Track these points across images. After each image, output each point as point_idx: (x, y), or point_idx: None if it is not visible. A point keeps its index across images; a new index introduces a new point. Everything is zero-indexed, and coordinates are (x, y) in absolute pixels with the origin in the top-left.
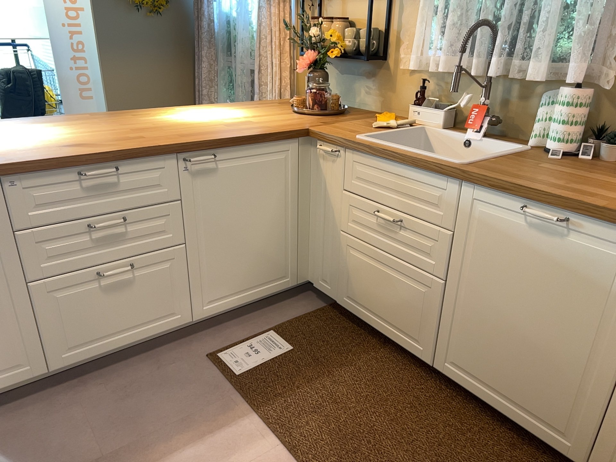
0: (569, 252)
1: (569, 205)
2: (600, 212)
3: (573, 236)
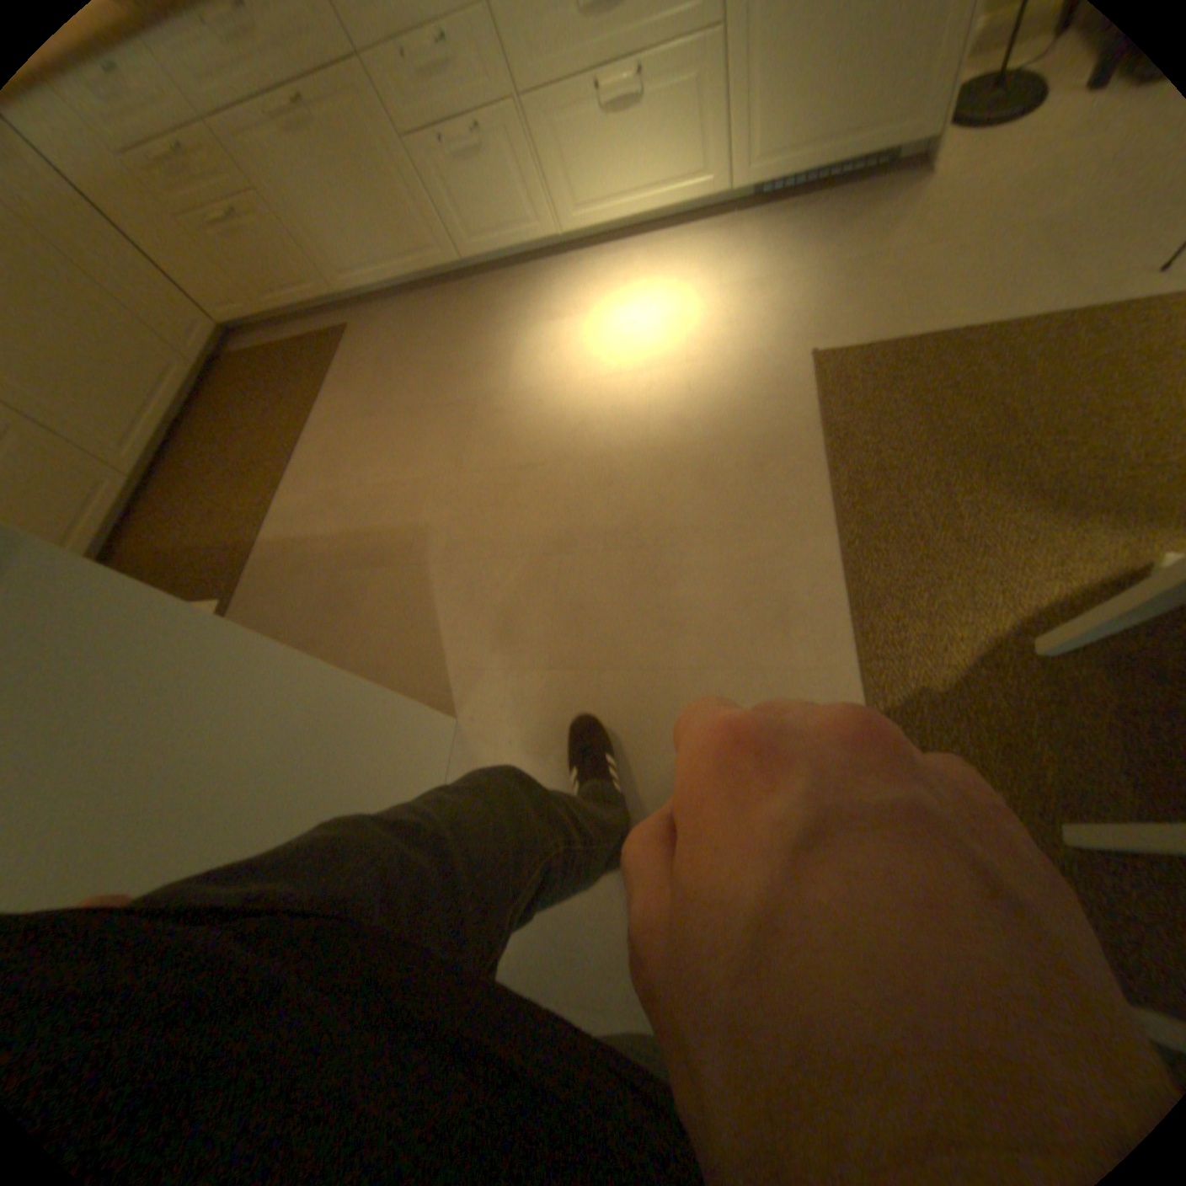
0: None
1: None
2: None
3: None
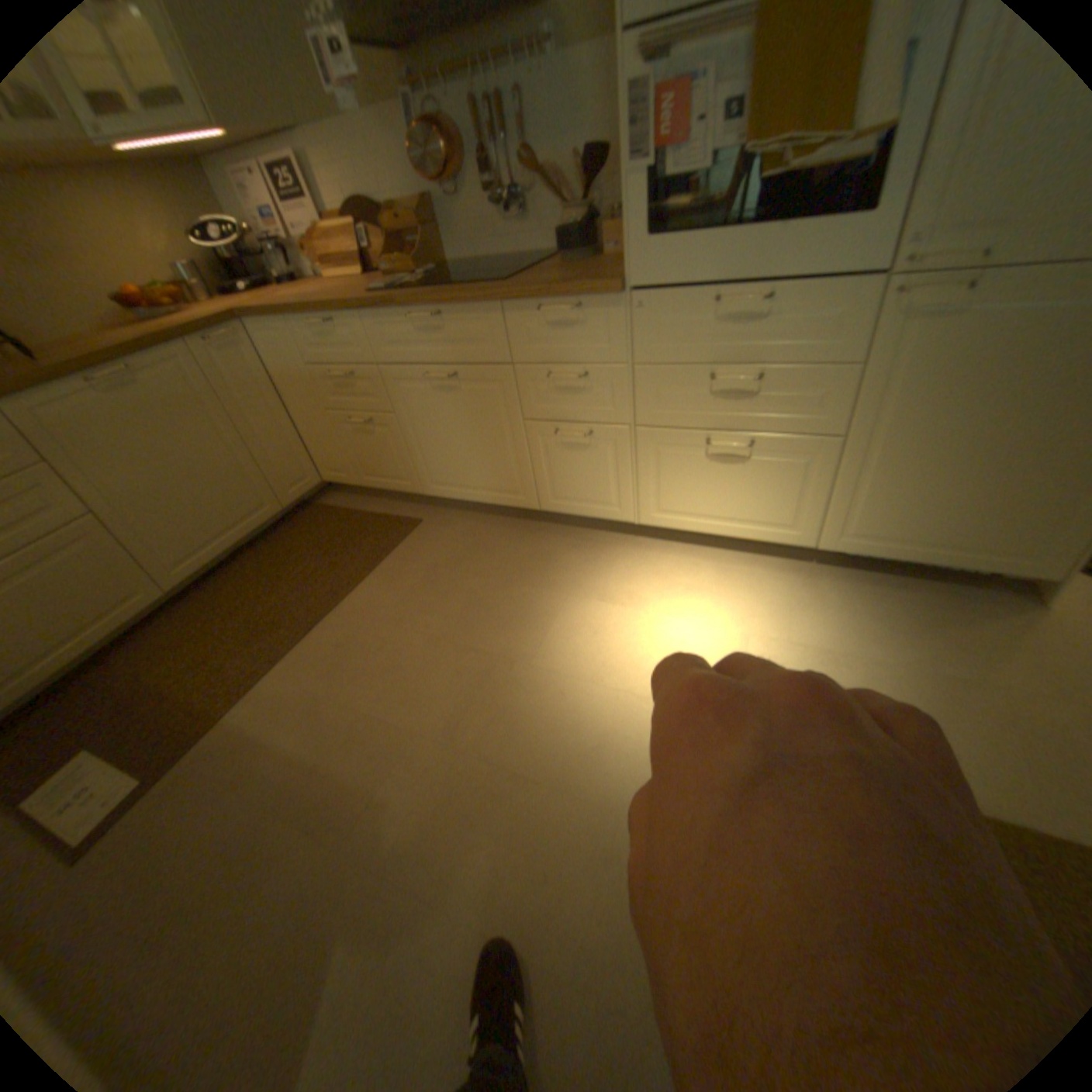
0: (148, 389)
1: (116, 351)
2: (139, 343)
3: (139, 376)
